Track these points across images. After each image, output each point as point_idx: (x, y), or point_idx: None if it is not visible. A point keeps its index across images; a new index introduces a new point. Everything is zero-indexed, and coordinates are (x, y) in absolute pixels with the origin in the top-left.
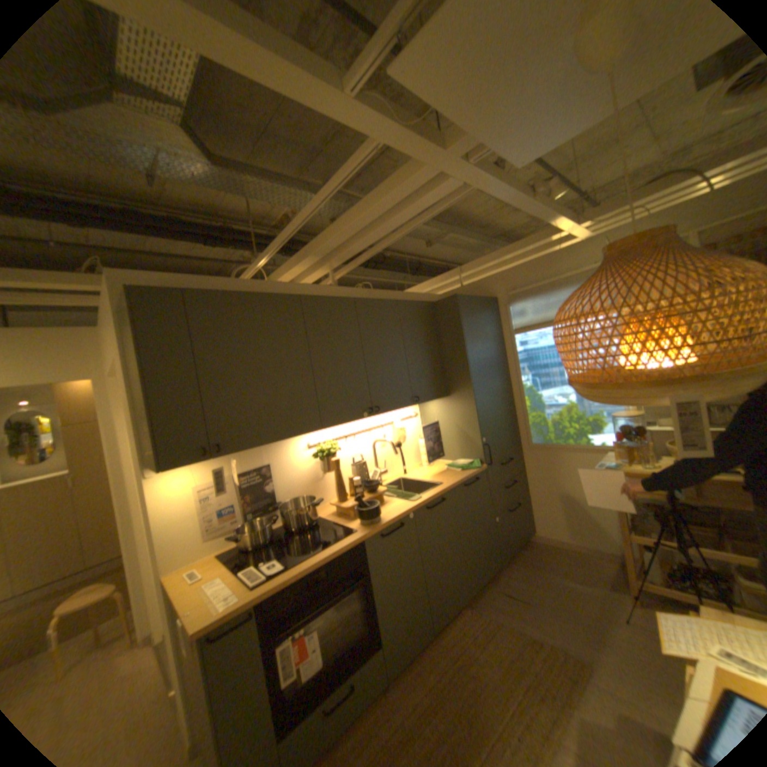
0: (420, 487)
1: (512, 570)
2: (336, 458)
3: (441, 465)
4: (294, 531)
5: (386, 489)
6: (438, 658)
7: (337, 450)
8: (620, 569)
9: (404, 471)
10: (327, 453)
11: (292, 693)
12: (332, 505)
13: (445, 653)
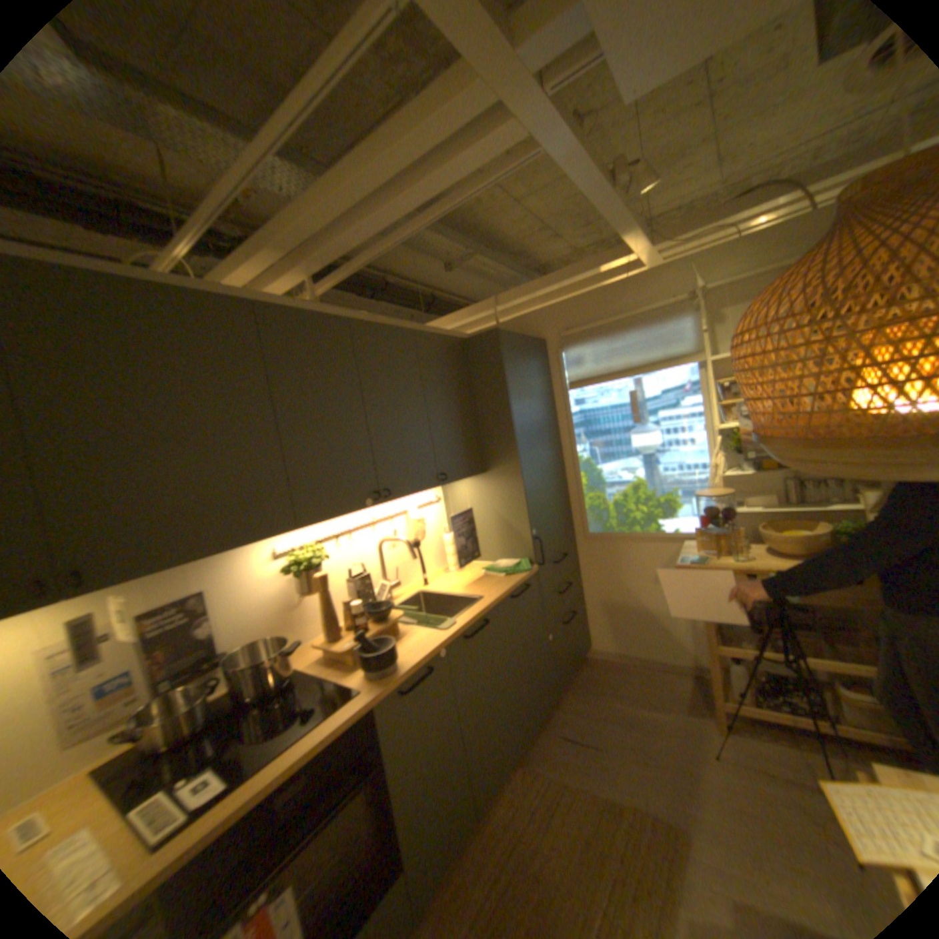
0: (449, 603)
1: (567, 701)
2: (321, 572)
3: (475, 568)
4: (249, 701)
5: (399, 611)
6: (483, 855)
7: (323, 558)
8: (693, 684)
9: (424, 581)
10: (306, 563)
11: None
12: (315, 647)
13: (491, 845)
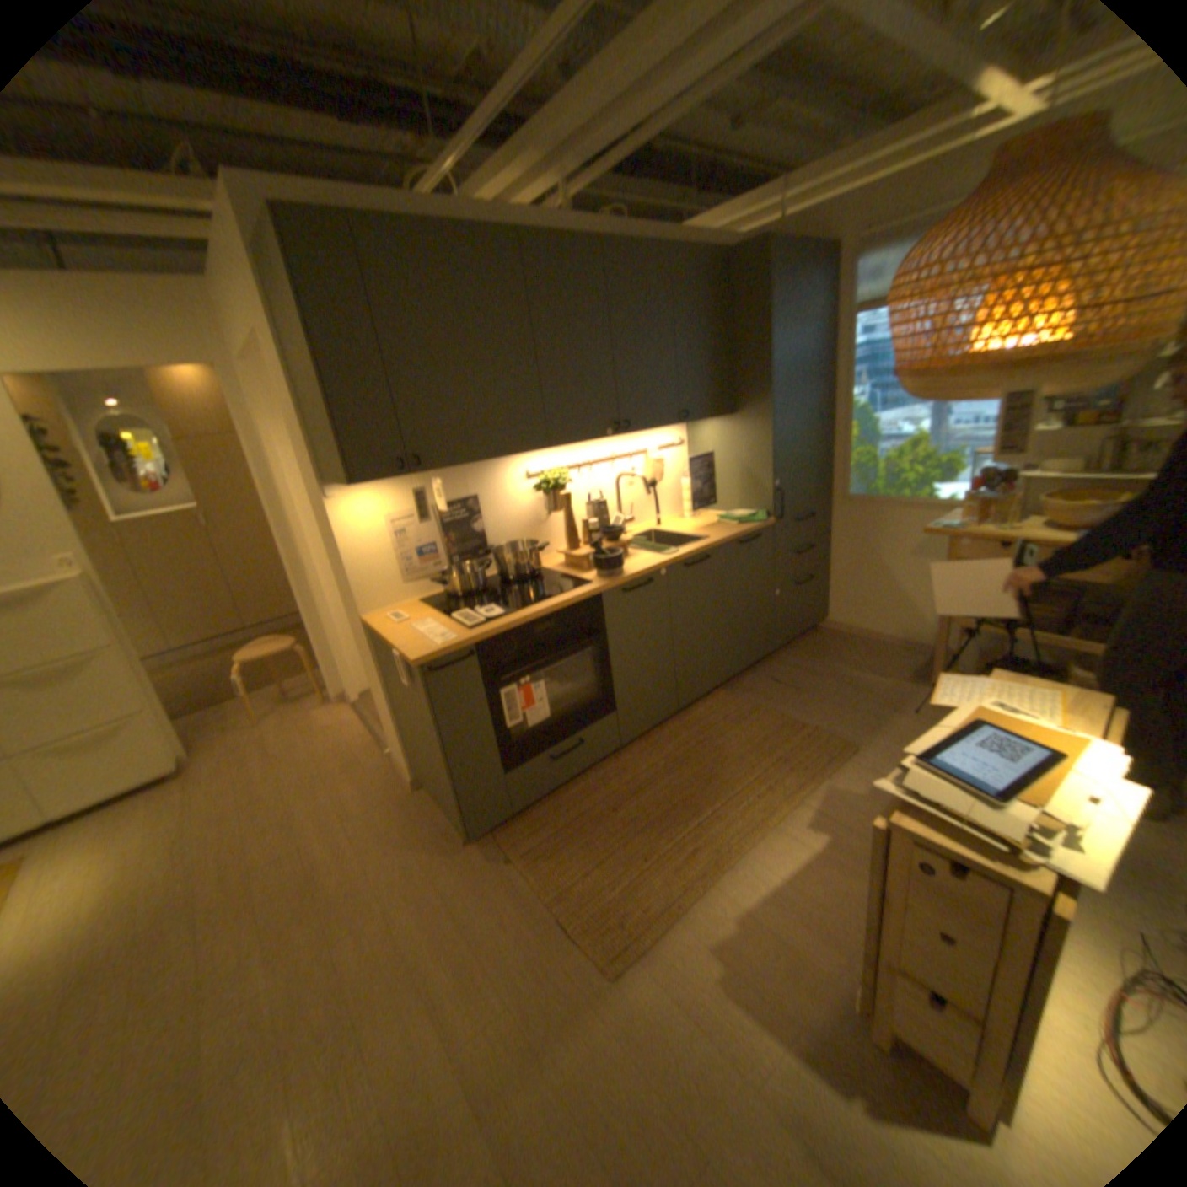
0: (677, 543)
1: (786, 656)
2: (565, 495)
3: (710, 517)
4: (512, 580)
5: (630, 542)
6: (679, 731)
7: (566, 484)
8: (928, 661)
9: (656, 523)
10: (552, 487)
11: (517, 737)
12: (559, 553)
13: (687, 727)
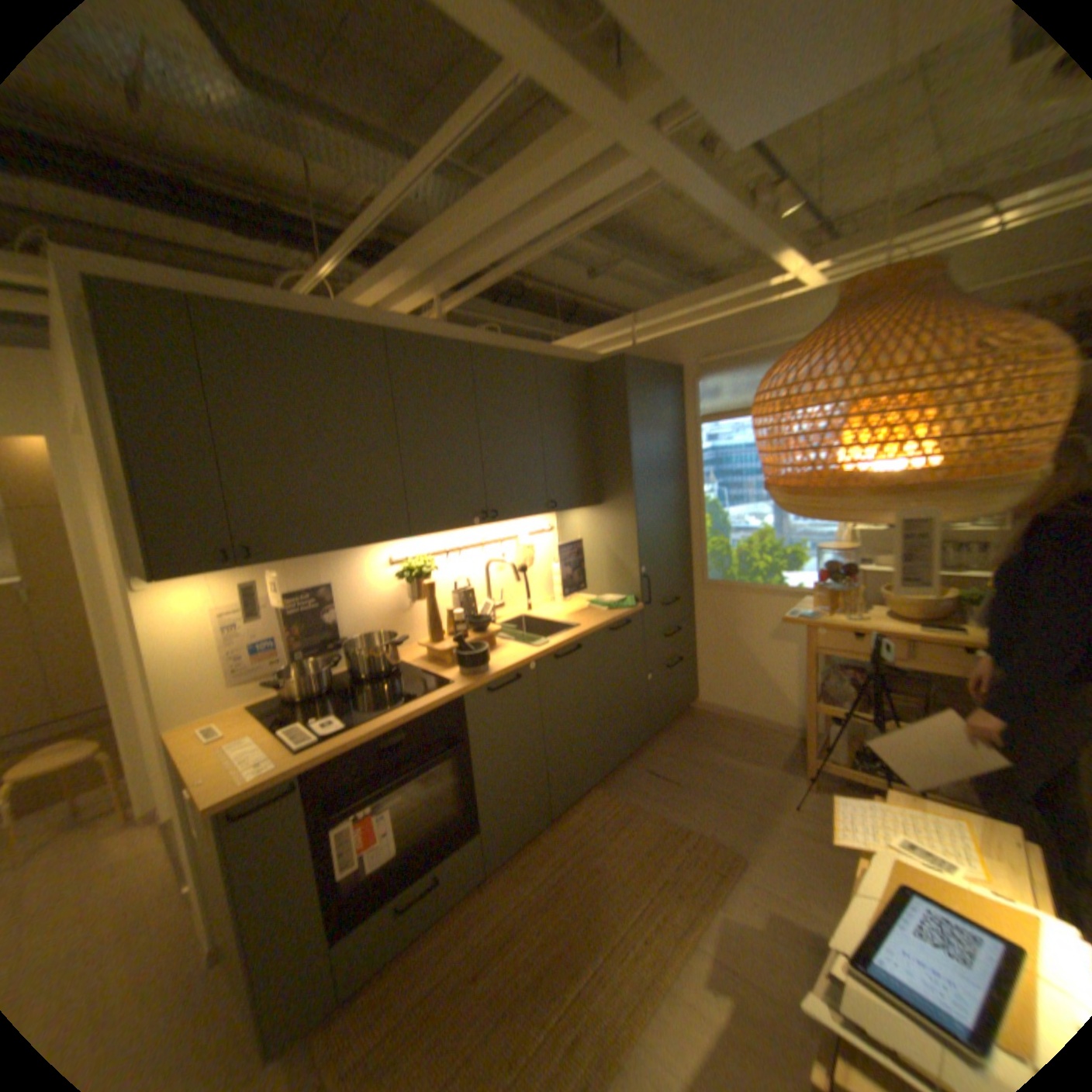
0: (549, 629)
1: (662, 743)
2: (431, 582)
3: (581, 601)
4: (365, 679)
5: (500, 629)
6: (554, 847)
7: (433, 570)
8: (798, 745)
9: (528, 607)
10: (418, 573)
11: (352, 887)
12: (421, 646)
13: (563, 842)
